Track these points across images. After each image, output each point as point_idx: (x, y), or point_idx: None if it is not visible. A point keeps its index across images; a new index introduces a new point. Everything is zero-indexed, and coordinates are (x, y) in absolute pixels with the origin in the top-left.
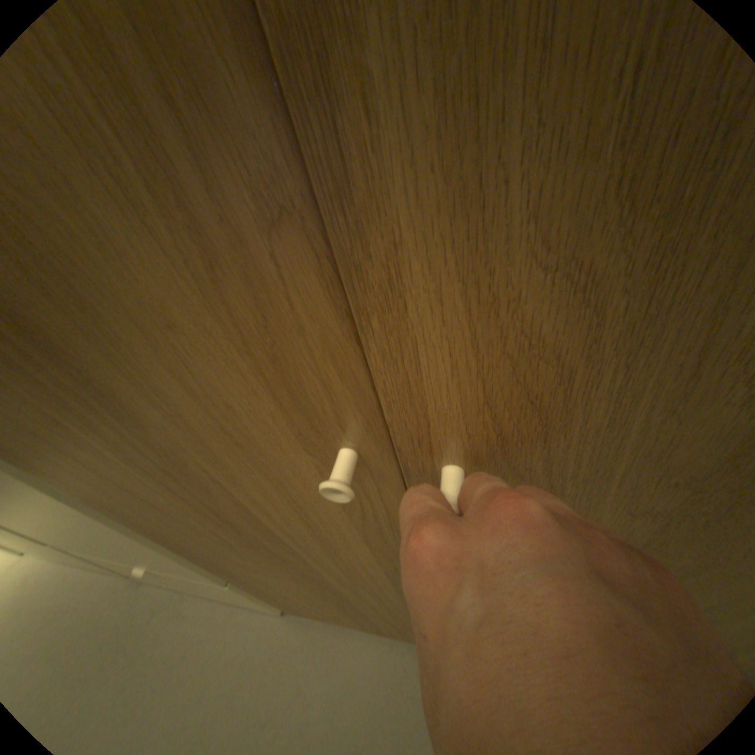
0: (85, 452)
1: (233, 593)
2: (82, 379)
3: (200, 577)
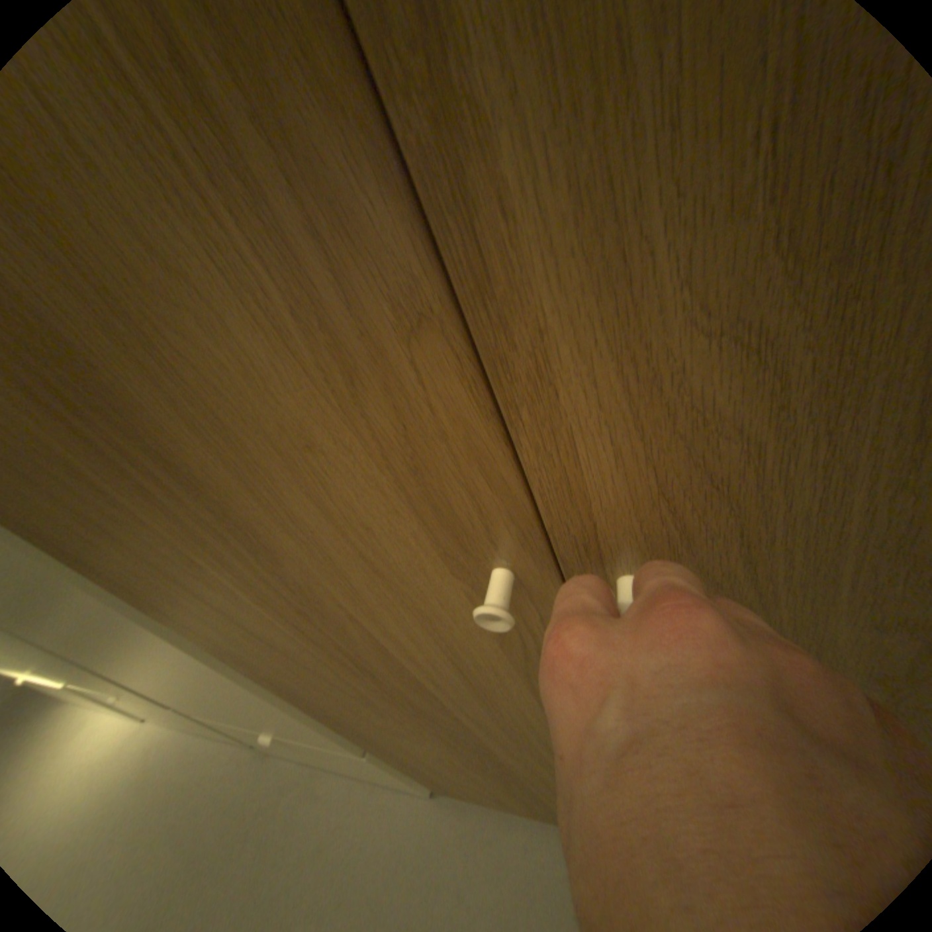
0: (212, 595)
1: (370, 767)
2: (214, 512)
3: (331, 745)
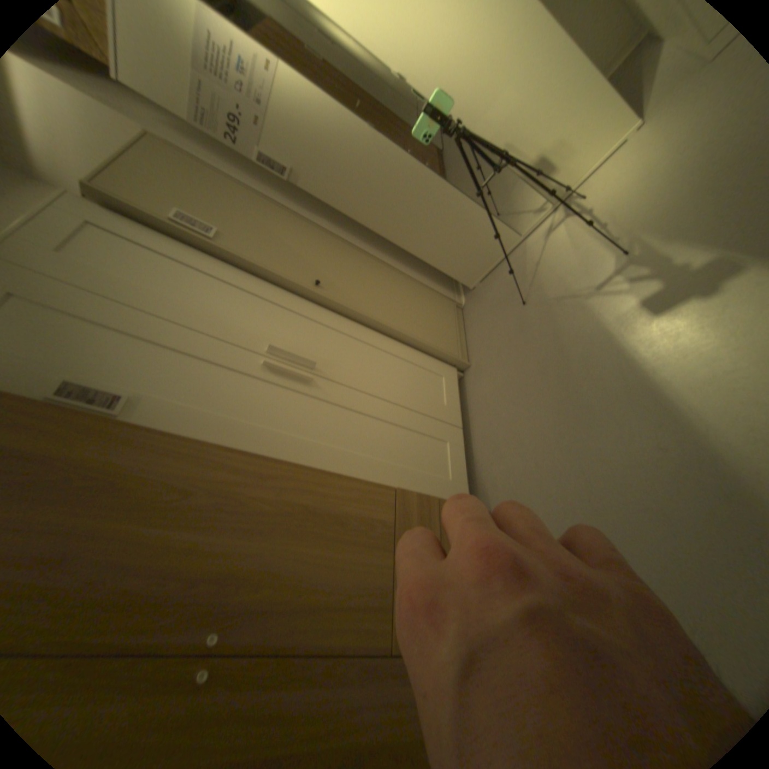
0: None
1: None
2: None
3: None
